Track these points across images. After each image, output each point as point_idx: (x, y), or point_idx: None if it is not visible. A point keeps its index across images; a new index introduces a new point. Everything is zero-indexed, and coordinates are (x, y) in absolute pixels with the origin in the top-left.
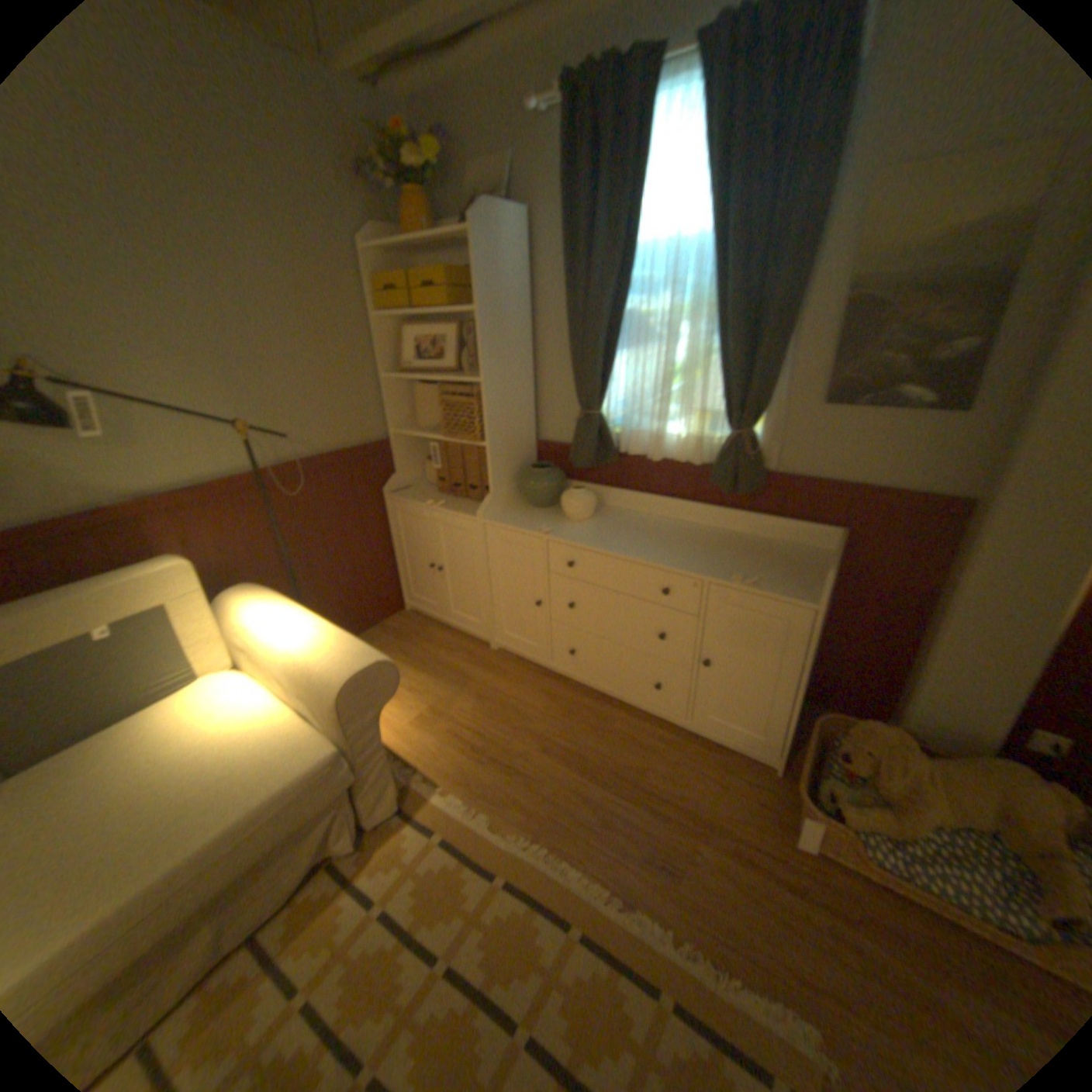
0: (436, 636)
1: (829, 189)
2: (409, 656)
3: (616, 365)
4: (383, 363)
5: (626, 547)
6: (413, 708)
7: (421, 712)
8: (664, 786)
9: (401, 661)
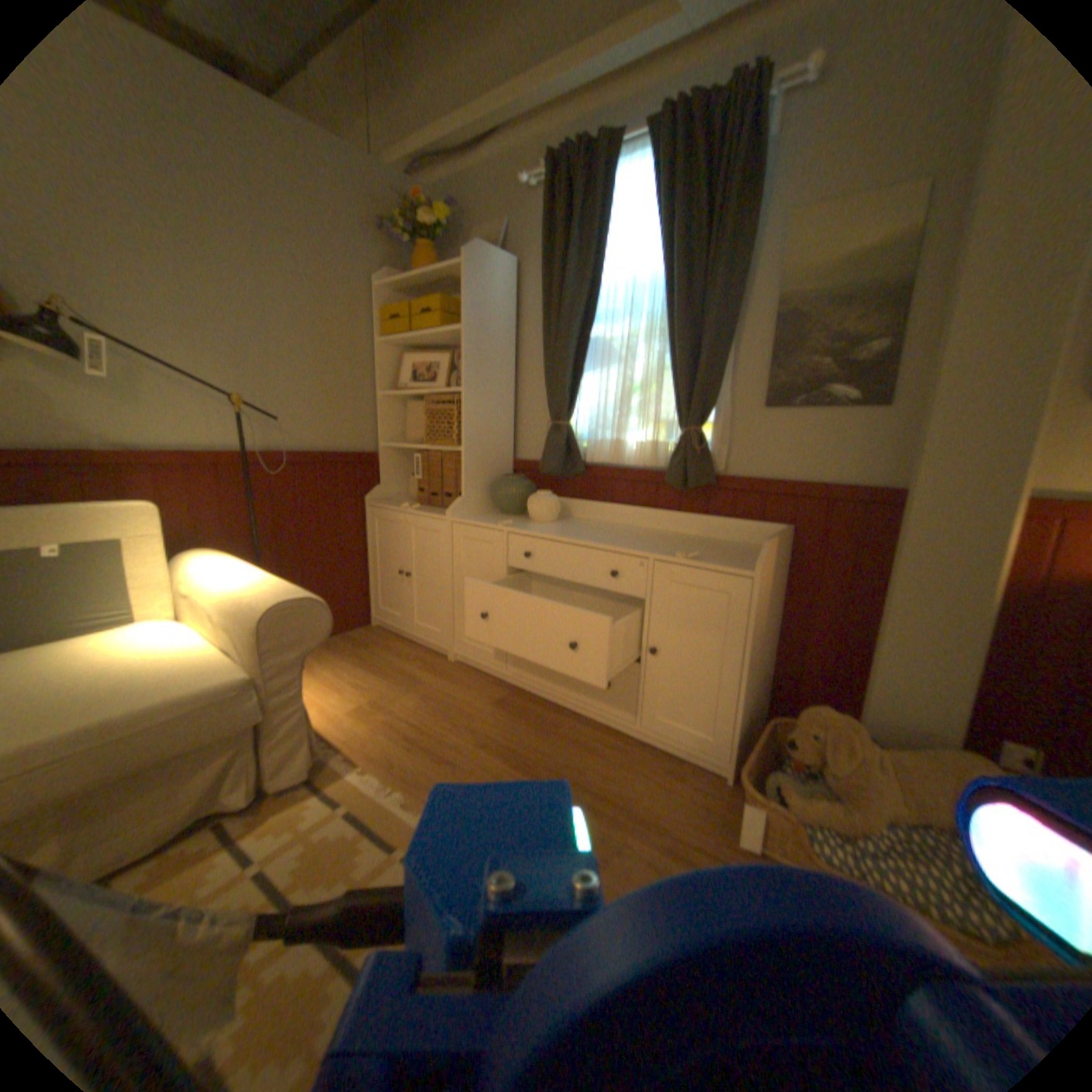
0: (395, 647)
1: (752, 223)
2: (362, 660)
3: (582, 380)
4: (380, 383)
5: (579, 536)
6: (353, 702)
7: (360, 706)
8: (603, 785)
9: (353, 664)
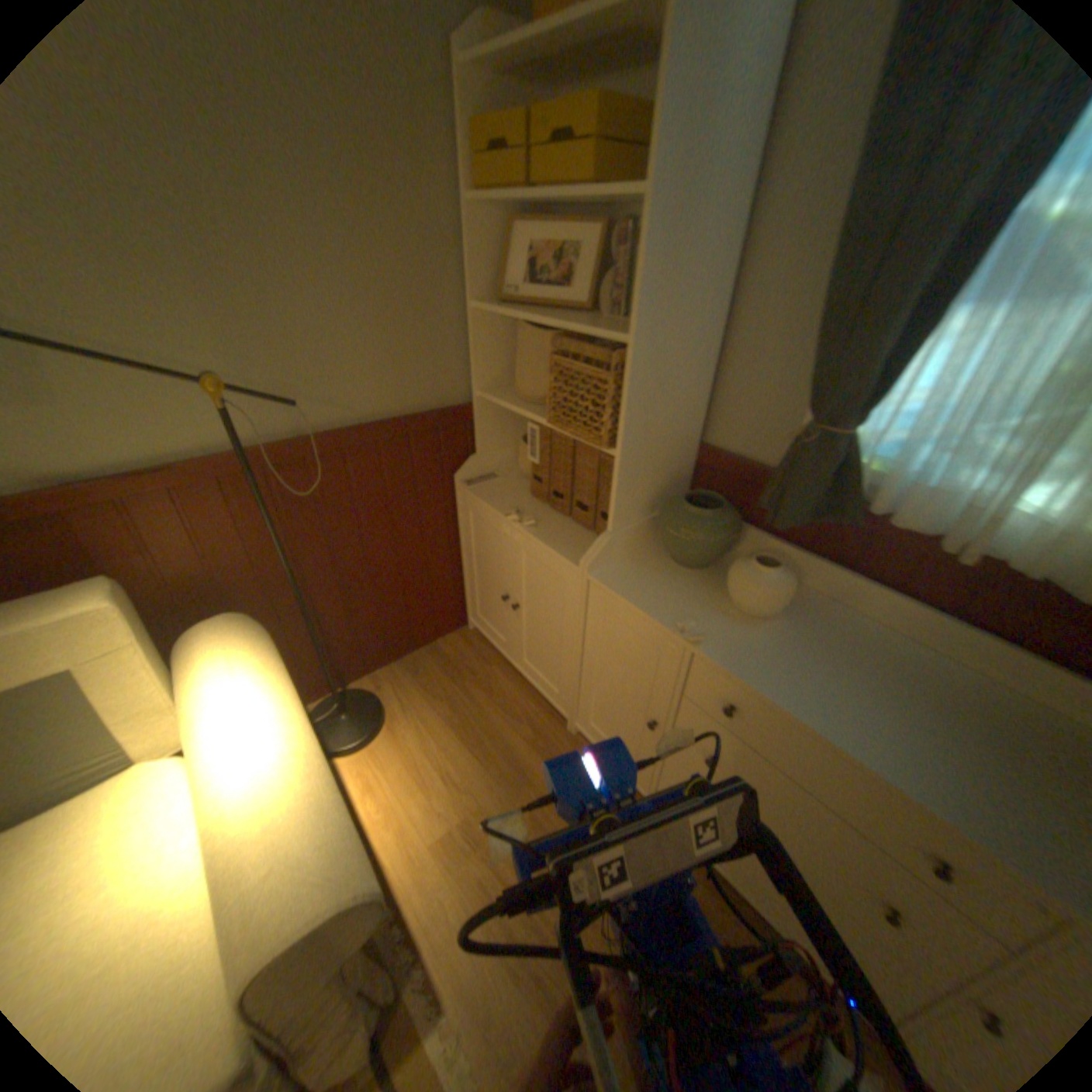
0: (498, 684)
1: None
2: (456, 712)
3: (934, 339)
4: (475, 284)
5: (859, 727)
6: (442, 818)
7: (451, 831)
8: None
9: (445, 720)
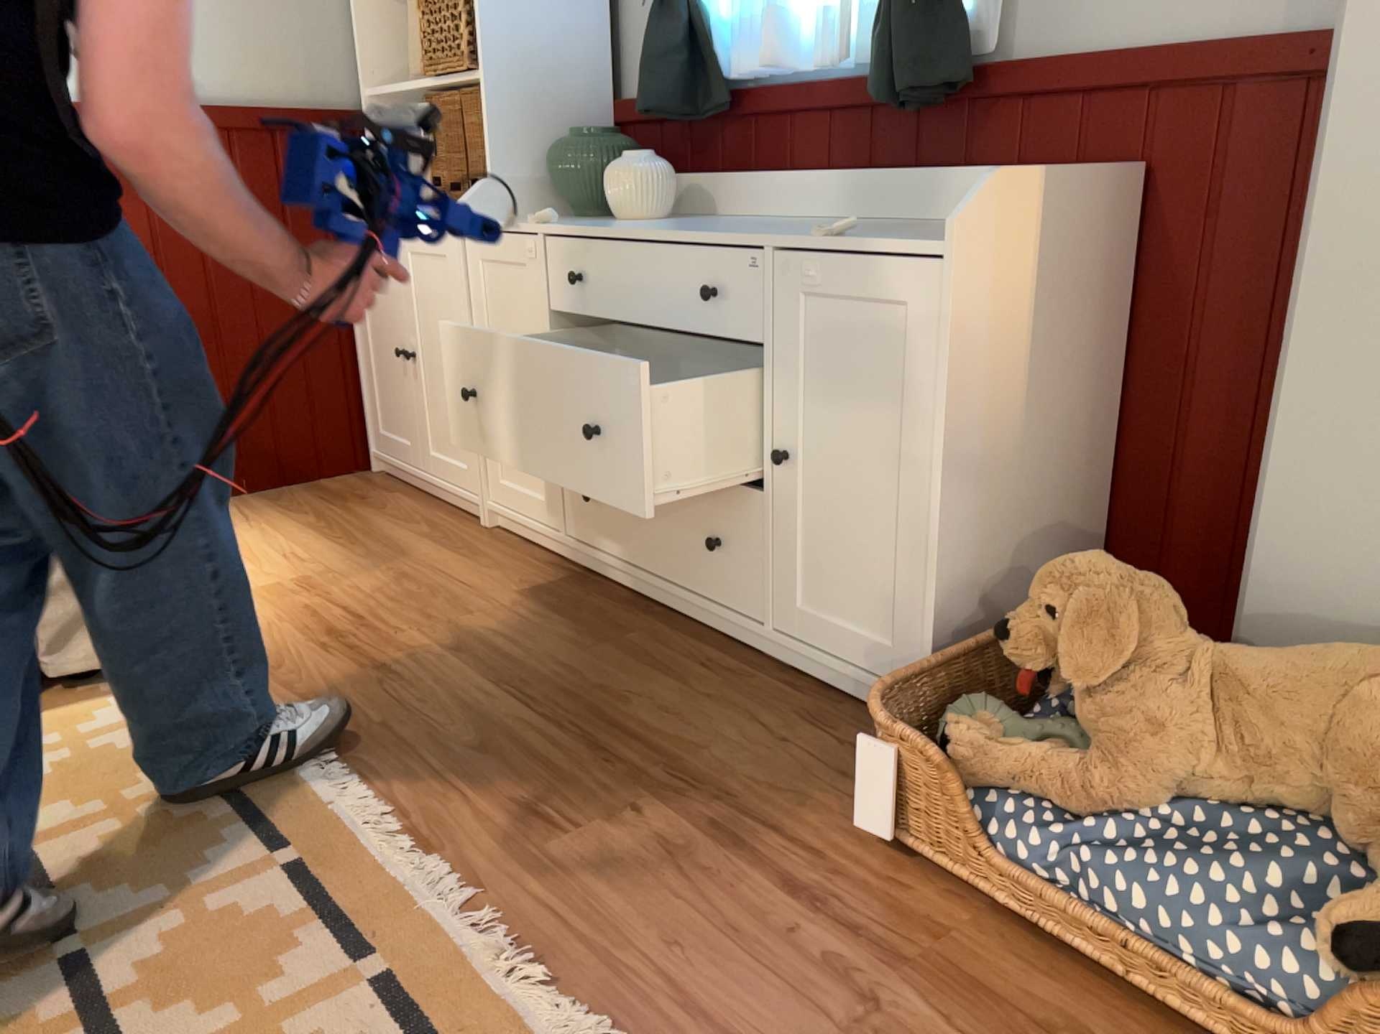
0: (394, 504)
1: None
2: (323, 520)
3: None
4: None
5: (665, 228)
6: (271, 576)
7: (280, 582)
8: (651, 720)
9: (304, 525)
